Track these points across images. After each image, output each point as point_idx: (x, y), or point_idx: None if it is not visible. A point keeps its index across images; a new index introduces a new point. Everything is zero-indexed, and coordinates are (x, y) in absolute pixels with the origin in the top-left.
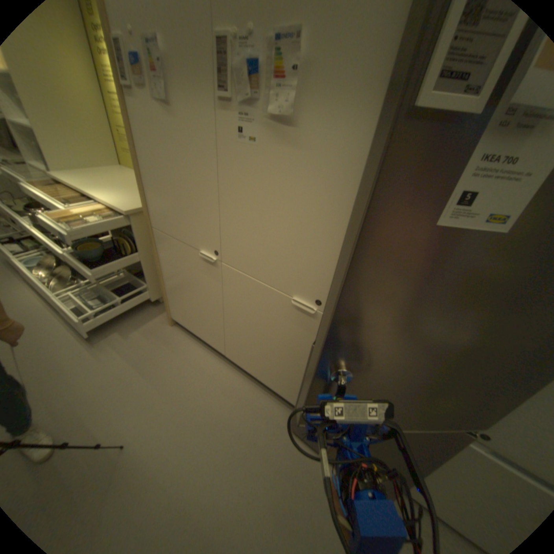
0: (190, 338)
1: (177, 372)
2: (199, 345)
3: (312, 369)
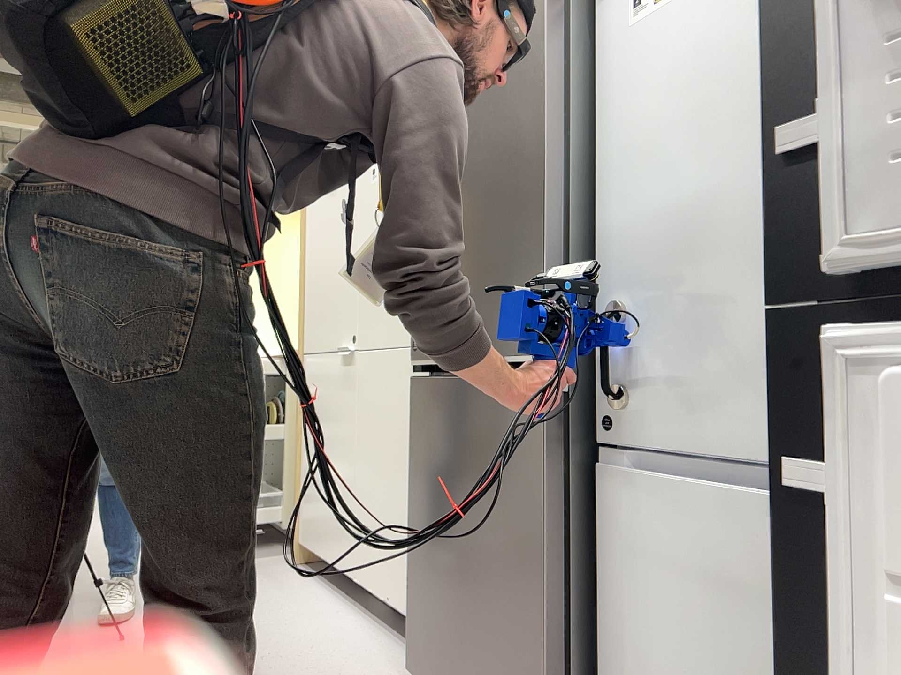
0: (315, 579)
1: (262, 603)
2: (323, 587)
3: (414, 436)
